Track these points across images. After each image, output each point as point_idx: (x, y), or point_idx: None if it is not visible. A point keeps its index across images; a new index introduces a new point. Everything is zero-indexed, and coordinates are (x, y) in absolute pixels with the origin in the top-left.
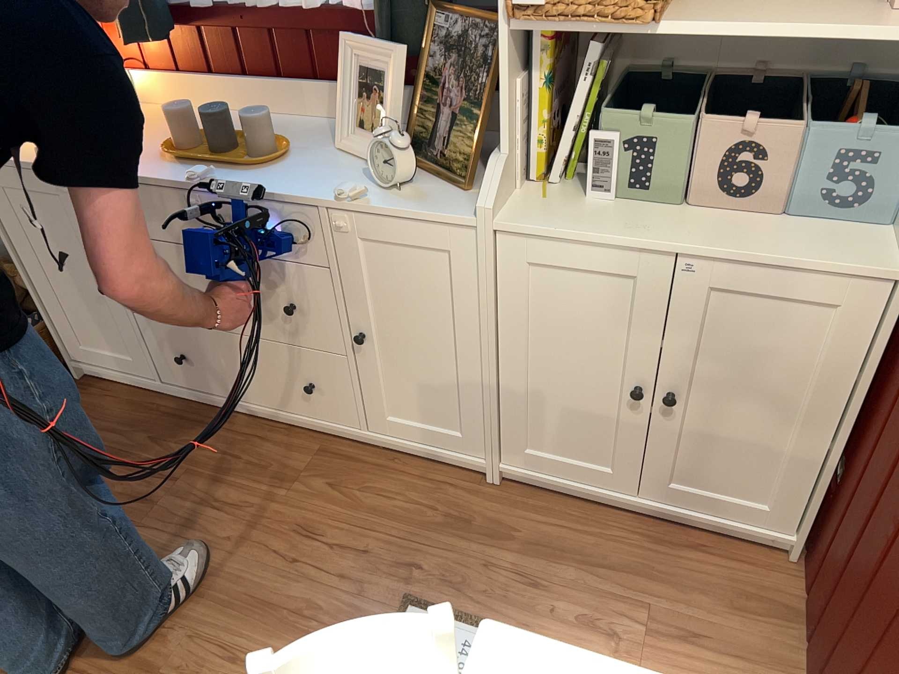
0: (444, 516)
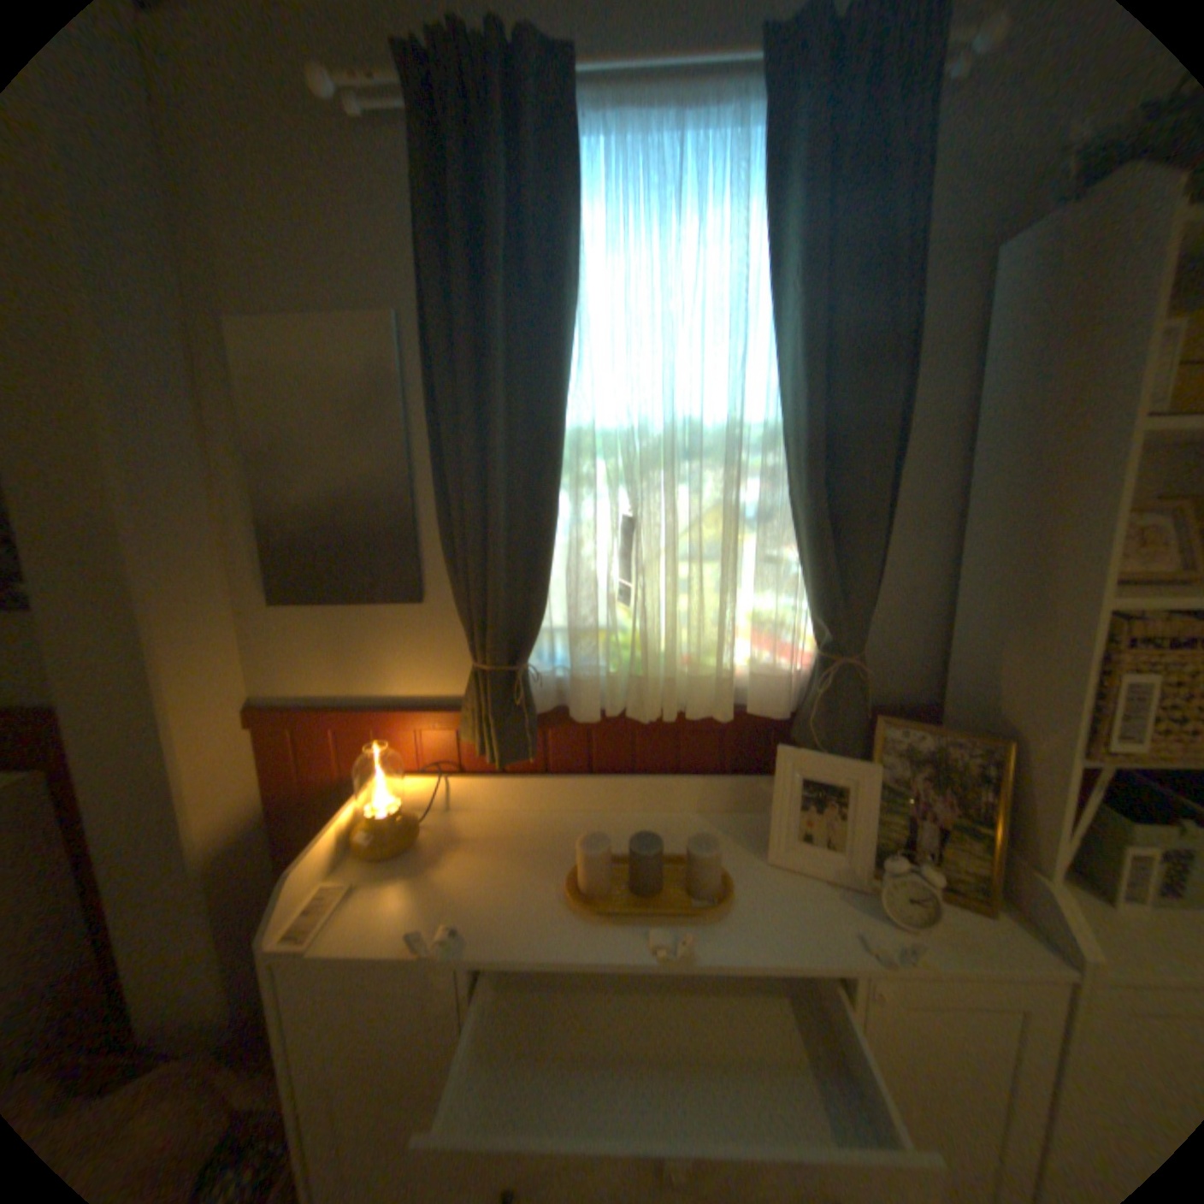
0: None
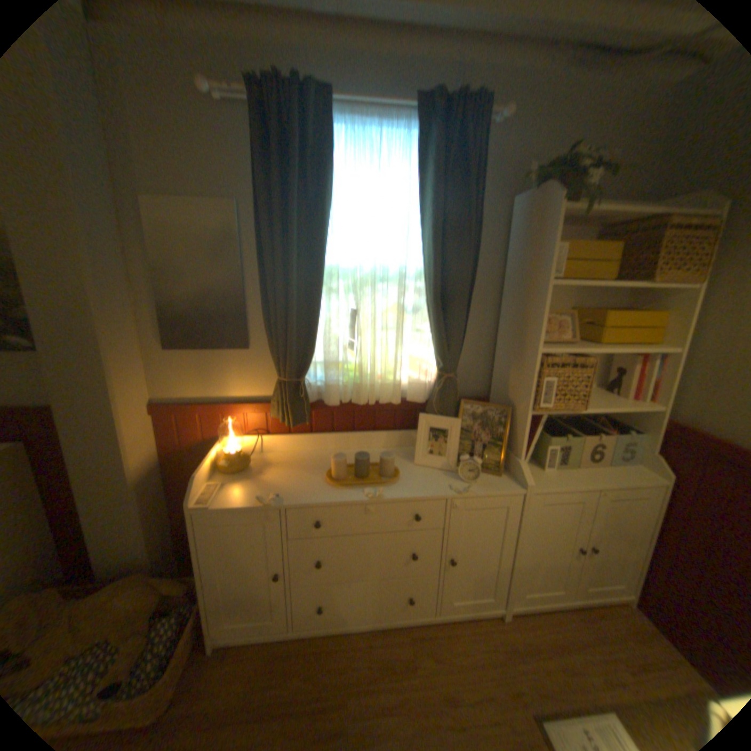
0: (507, 657)
